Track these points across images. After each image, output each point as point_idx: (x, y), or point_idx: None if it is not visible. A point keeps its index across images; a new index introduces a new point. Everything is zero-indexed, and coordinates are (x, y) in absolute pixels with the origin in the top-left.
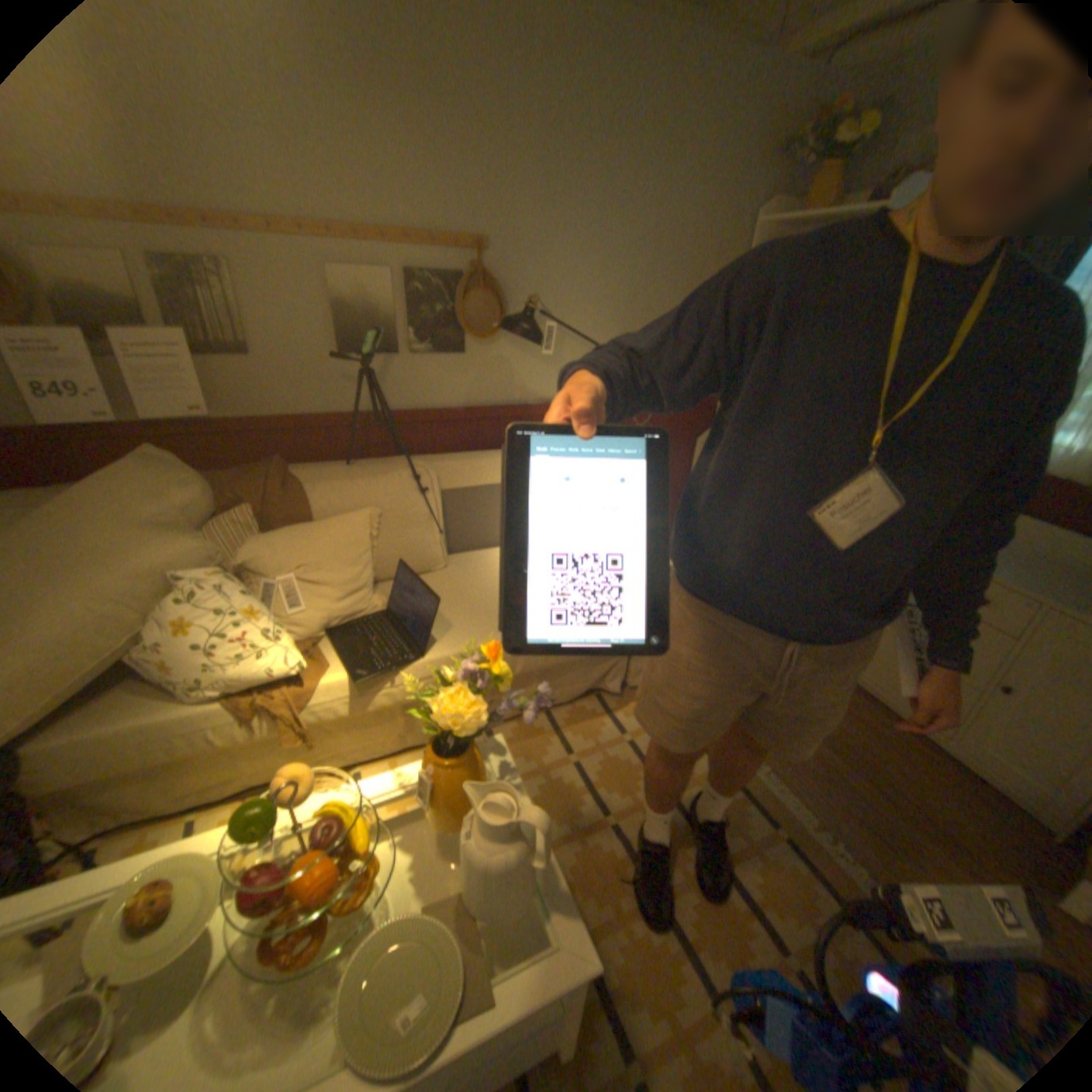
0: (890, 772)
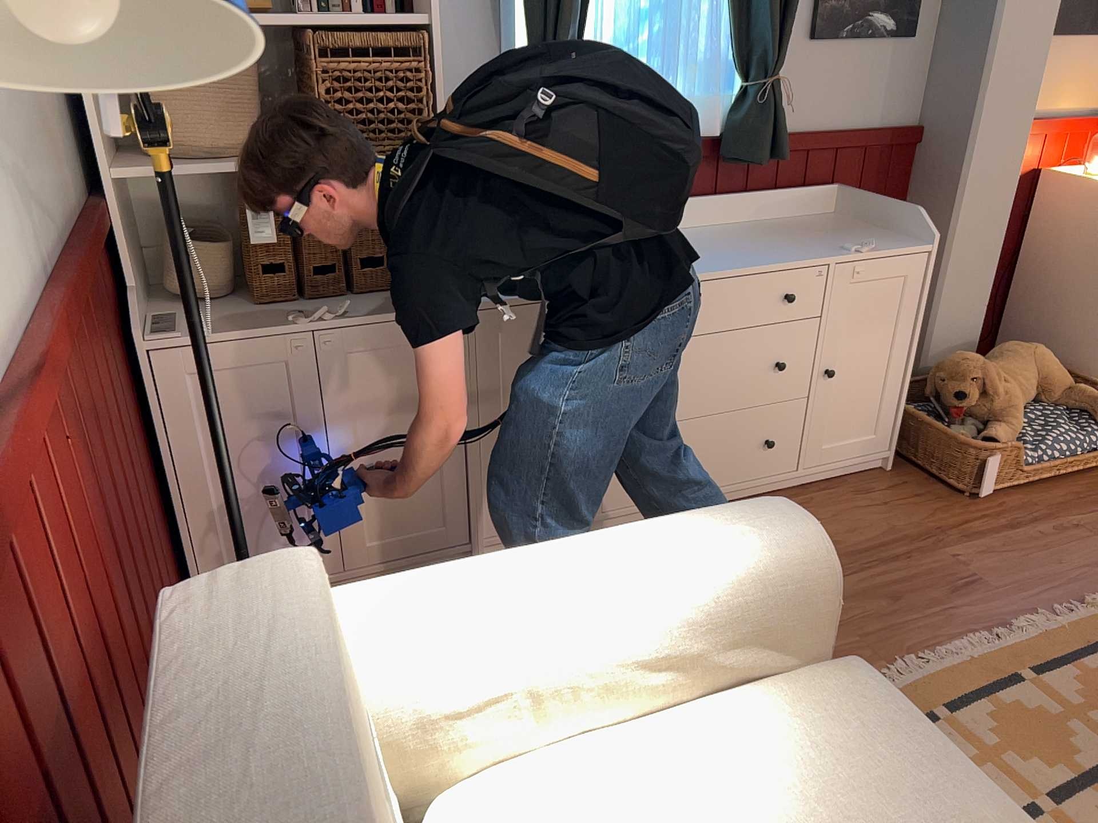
0: (847, 541)
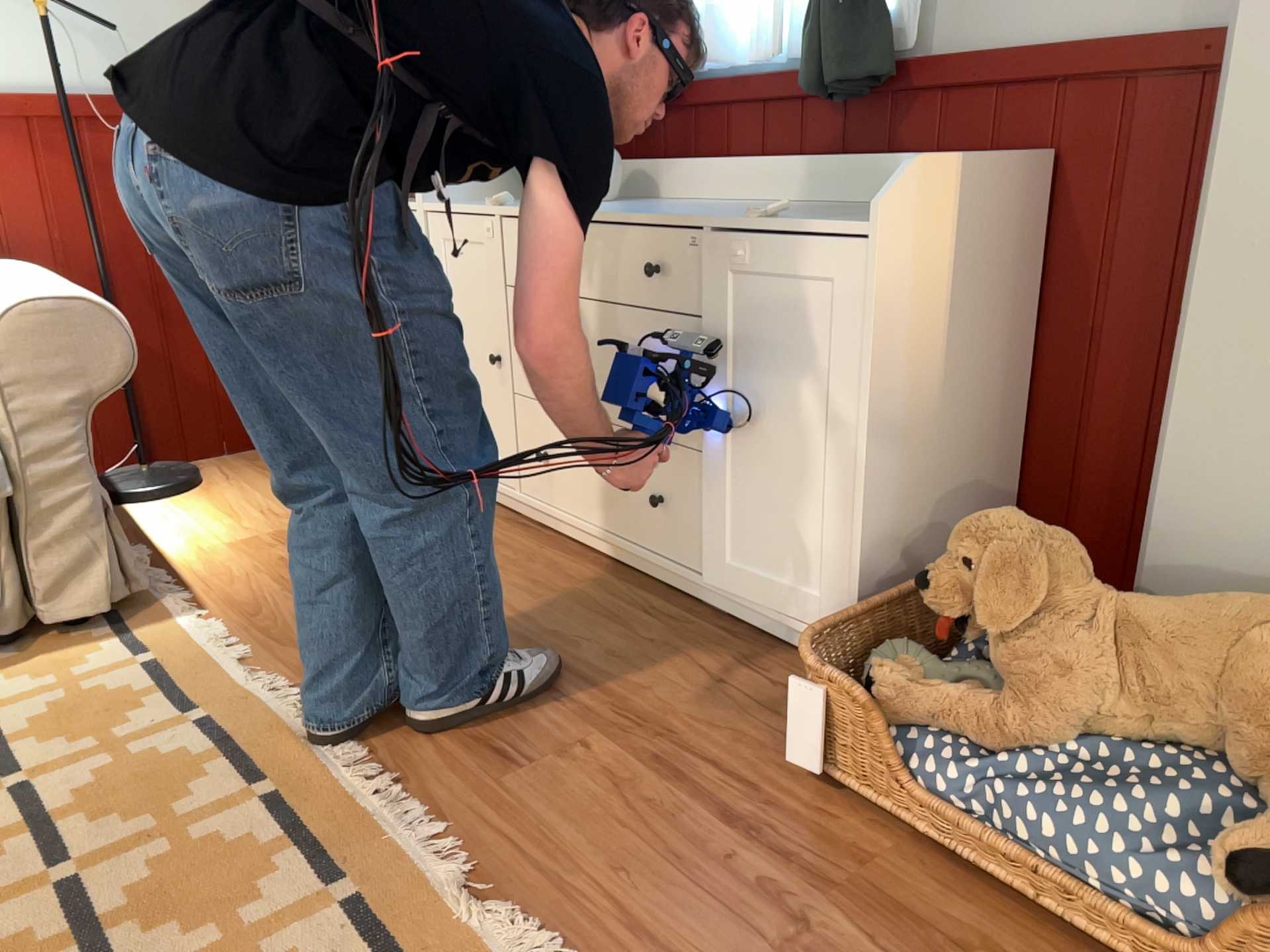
0: (581, 653)
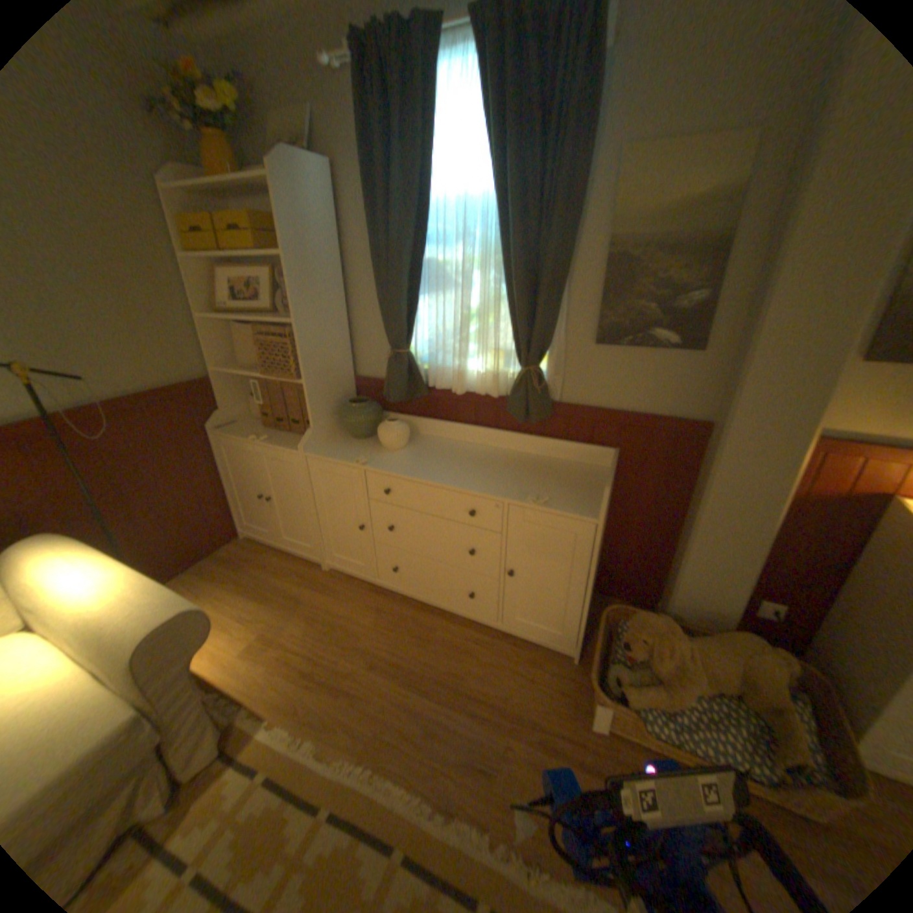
0: (468, 683)
